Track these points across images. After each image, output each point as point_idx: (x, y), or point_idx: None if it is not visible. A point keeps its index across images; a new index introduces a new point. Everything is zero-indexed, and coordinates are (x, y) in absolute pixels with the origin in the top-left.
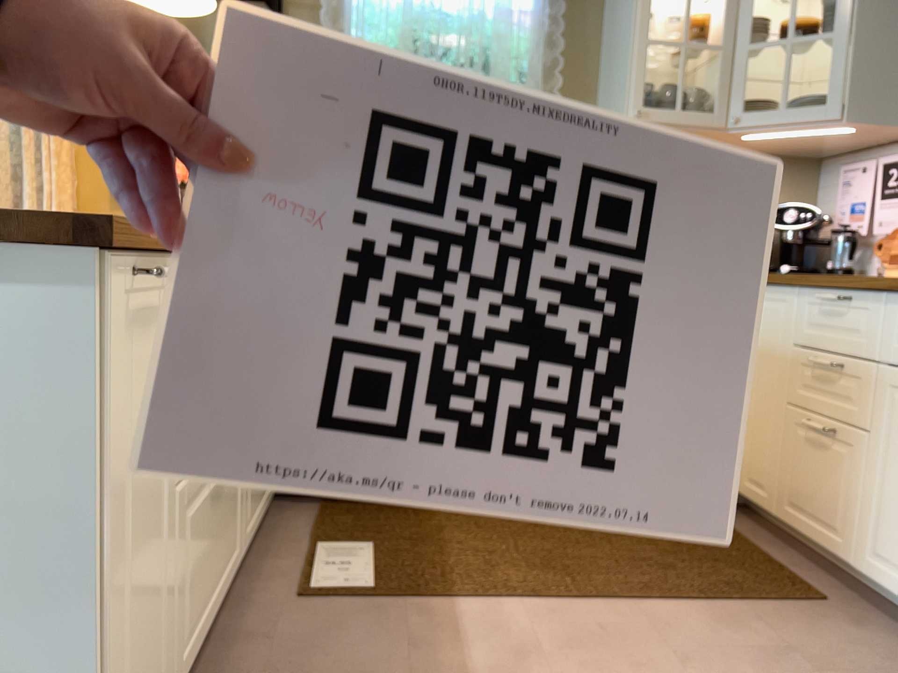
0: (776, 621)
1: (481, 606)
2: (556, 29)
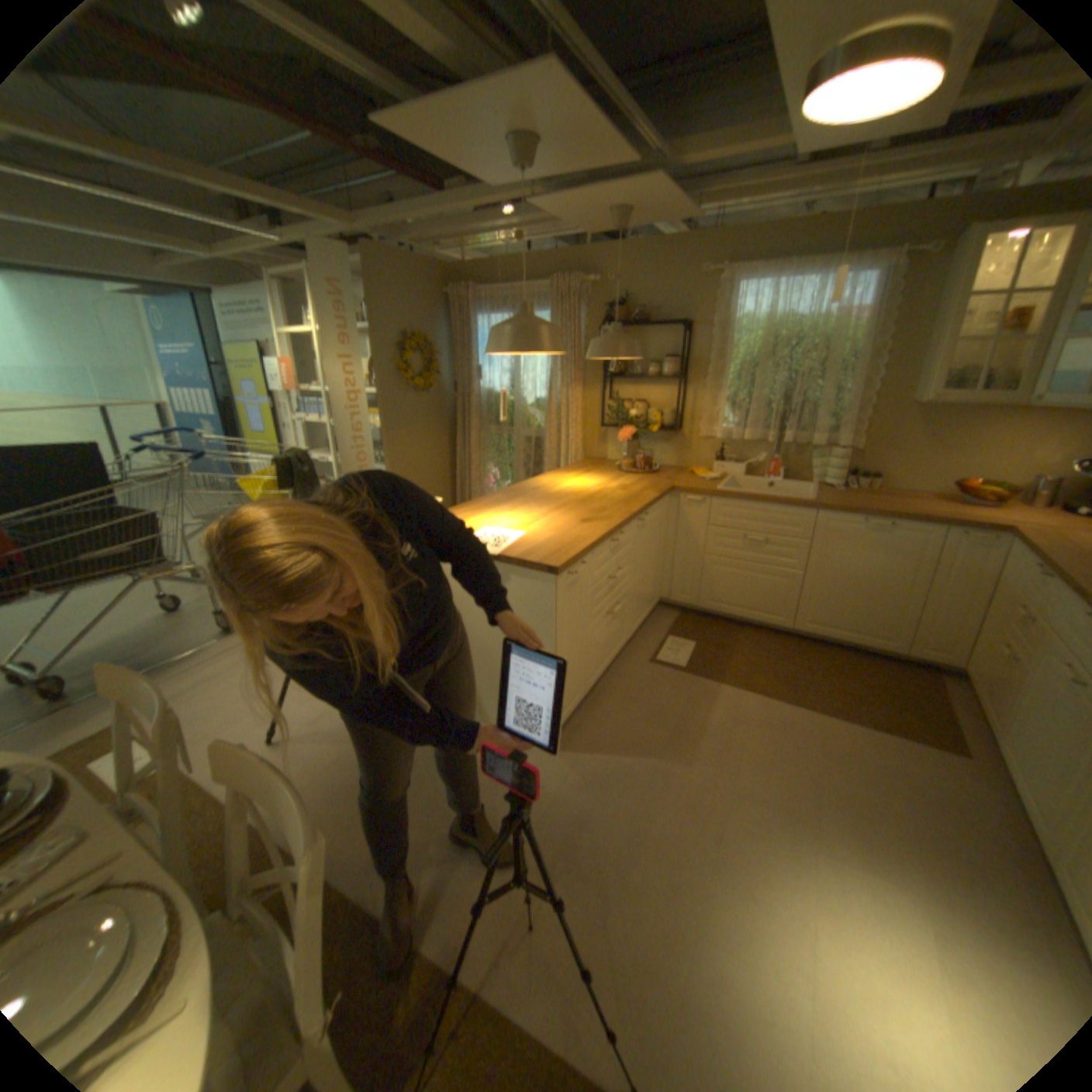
0: (914, 755)
1: (735, 691)
2: (888, 320)
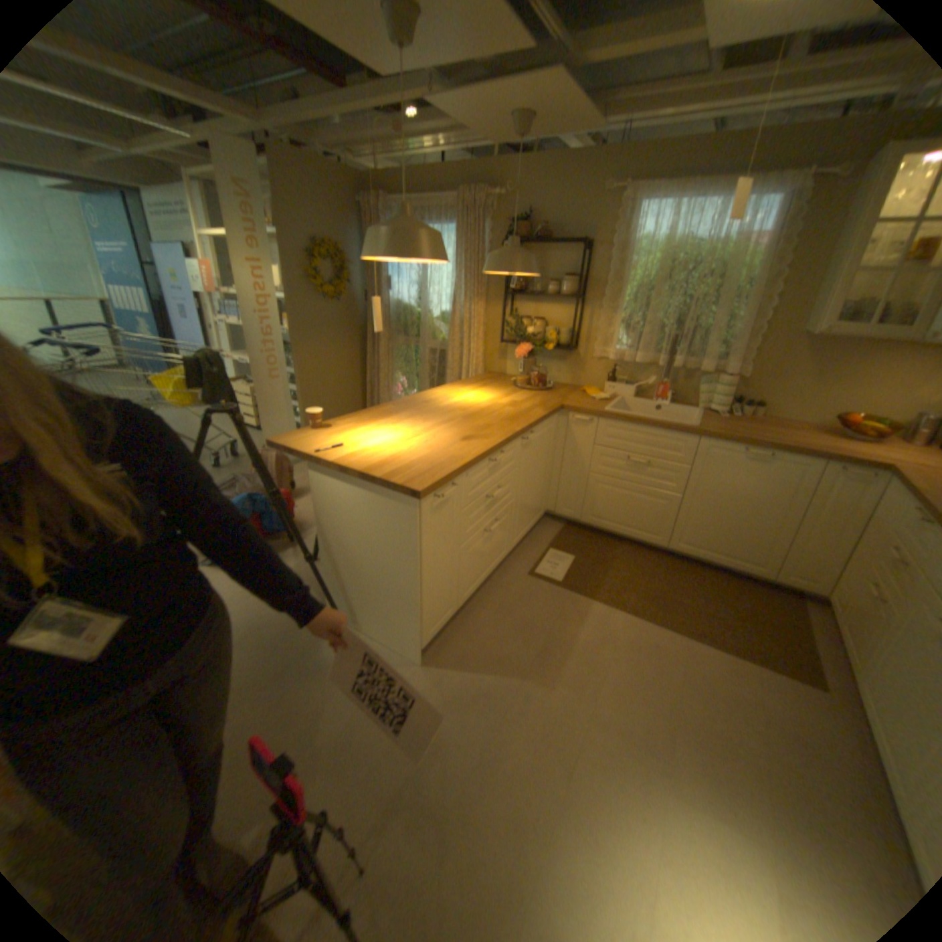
0: (773, 687)
1: (606, 610)
2: (787, 247)
